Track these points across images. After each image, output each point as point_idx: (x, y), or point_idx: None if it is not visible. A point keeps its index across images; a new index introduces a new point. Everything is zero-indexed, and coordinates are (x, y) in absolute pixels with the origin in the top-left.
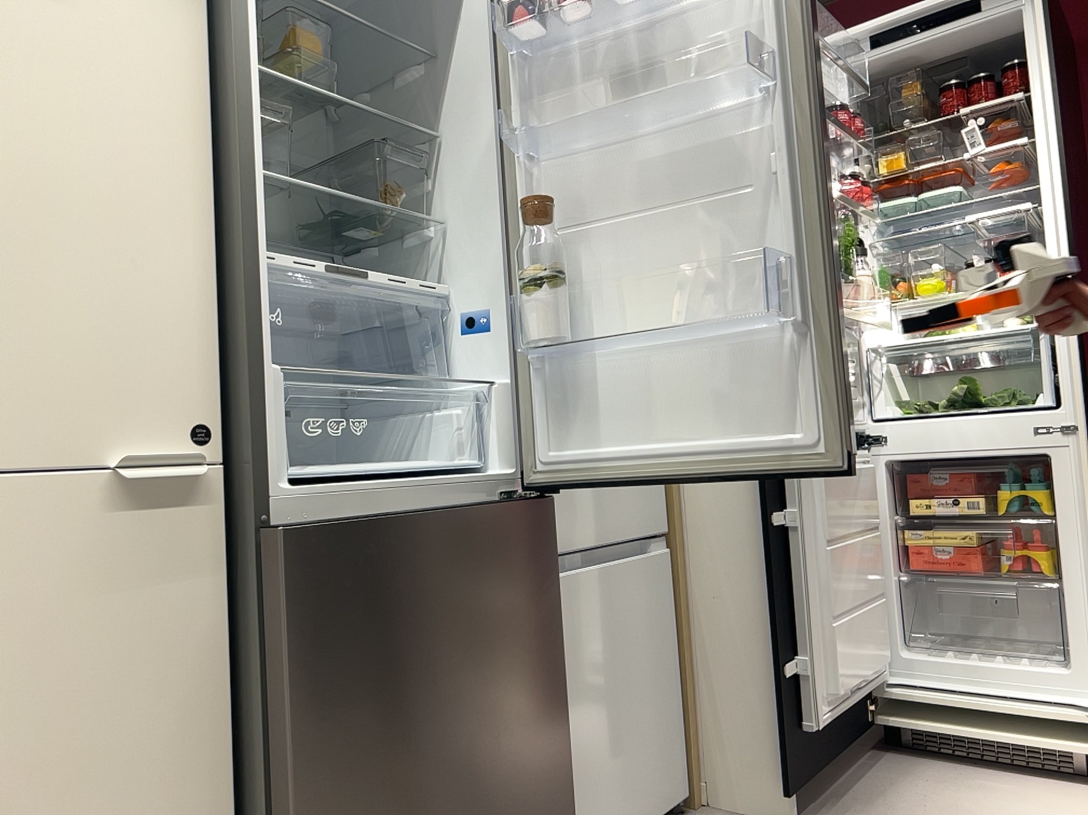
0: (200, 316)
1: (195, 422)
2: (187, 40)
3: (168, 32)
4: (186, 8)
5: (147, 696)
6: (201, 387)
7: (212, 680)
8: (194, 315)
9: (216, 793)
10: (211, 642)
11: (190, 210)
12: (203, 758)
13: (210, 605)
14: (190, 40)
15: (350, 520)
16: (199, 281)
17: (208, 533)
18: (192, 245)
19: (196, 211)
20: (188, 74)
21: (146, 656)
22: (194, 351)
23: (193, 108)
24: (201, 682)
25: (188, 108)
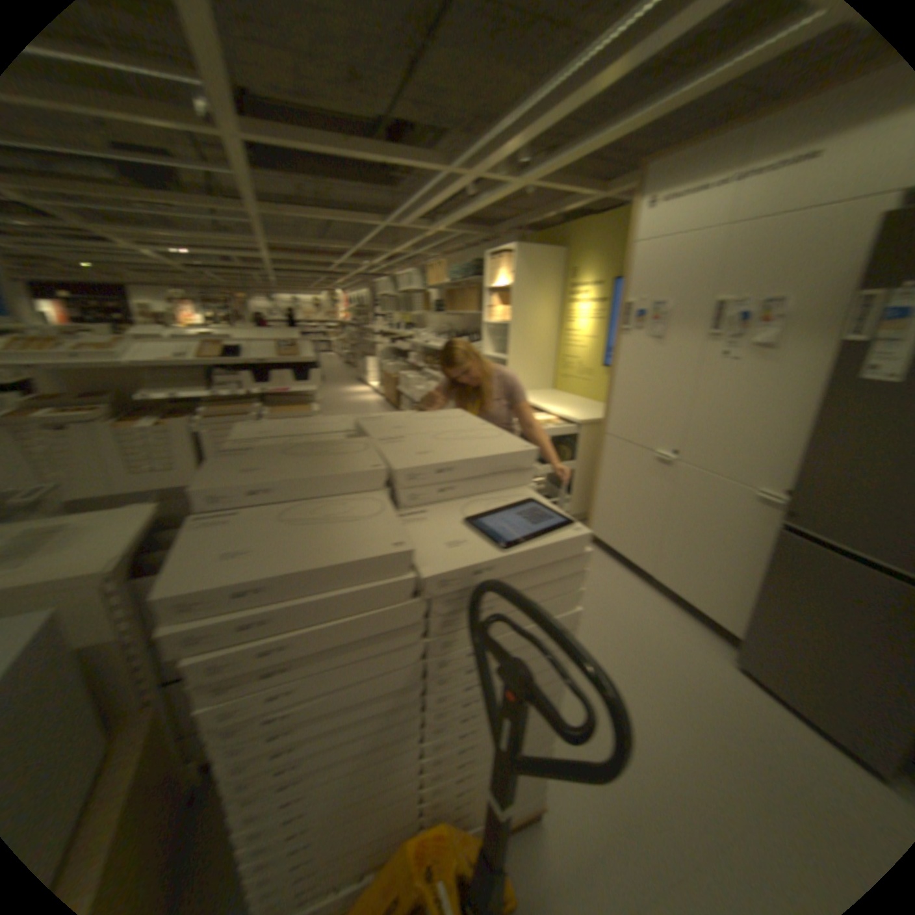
0: (804, 458)
1: (791, 489)
2: (833, 364)
3: (825, 362)
4: (837, 351)
5: (753, 548)
6: (797, 479)
7: (772, 557)
8: (802, 457)
9: (763, 583)
10: (775, 548)
11: (813, 424)
12: (763, 573)
13: (778, 539)
14: (835, 363)
15: (833, 545)
16: (808, 447)
17: (784, 520)
18: (809, 435)
19: (815, 424)
20: (829, 376)
21: (756, 539)
22: (798, 468)
23: (827, 388)
24: (769, 555)
25: (825, 388)
